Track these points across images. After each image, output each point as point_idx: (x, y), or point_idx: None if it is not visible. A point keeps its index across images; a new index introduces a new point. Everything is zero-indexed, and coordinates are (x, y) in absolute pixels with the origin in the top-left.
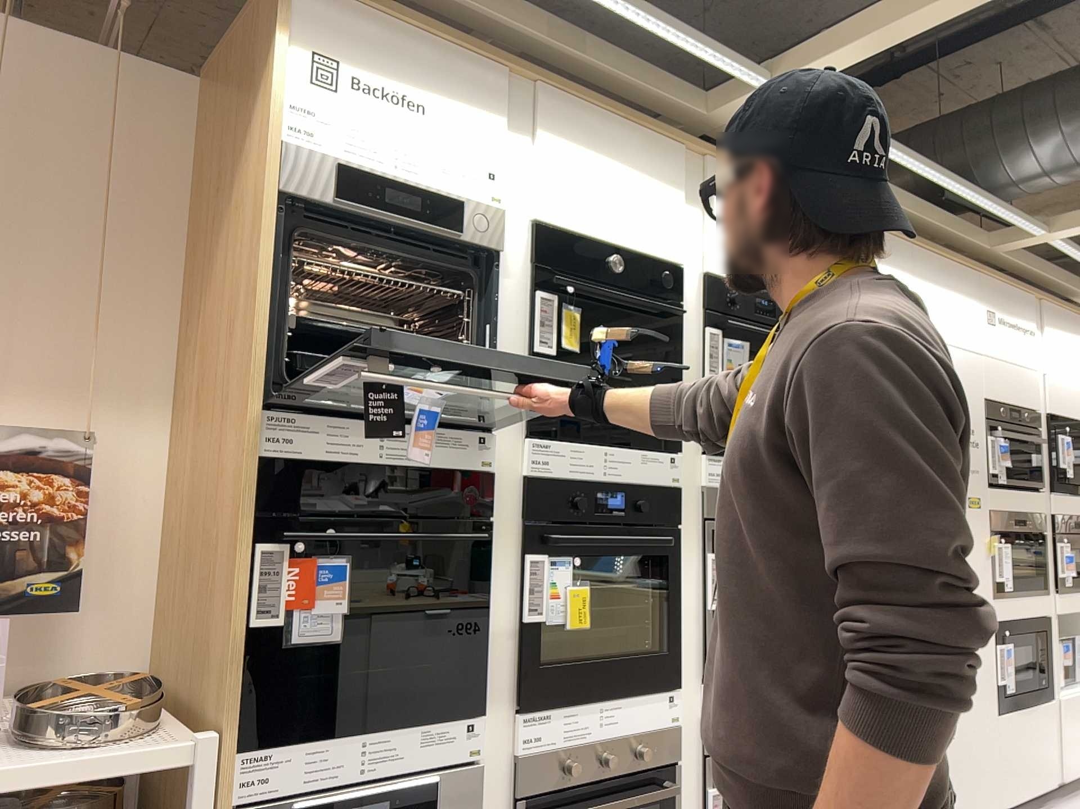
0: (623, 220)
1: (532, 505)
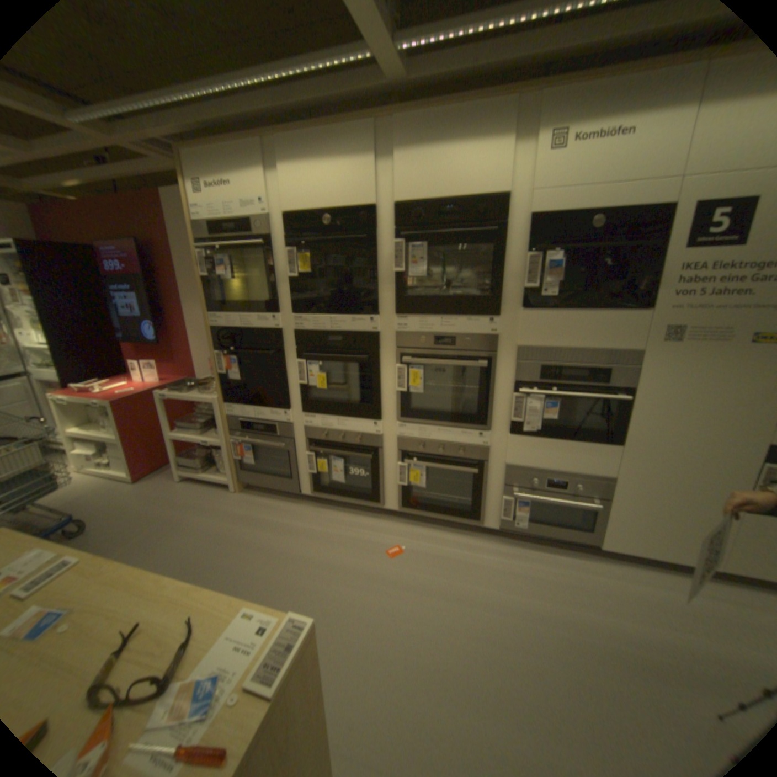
0: (332, 187)
1: (297, 344)
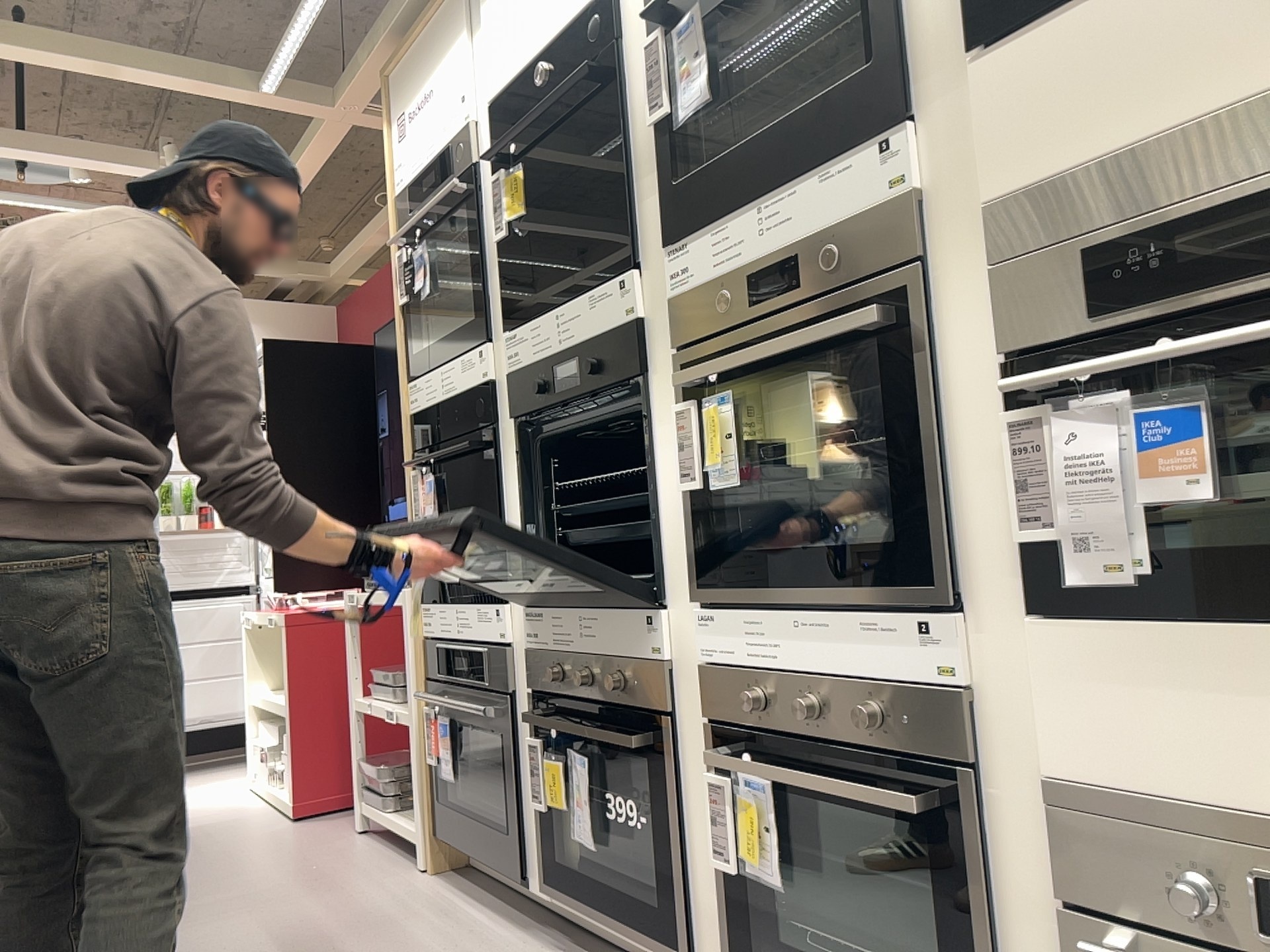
0: None
1: (511, 405)
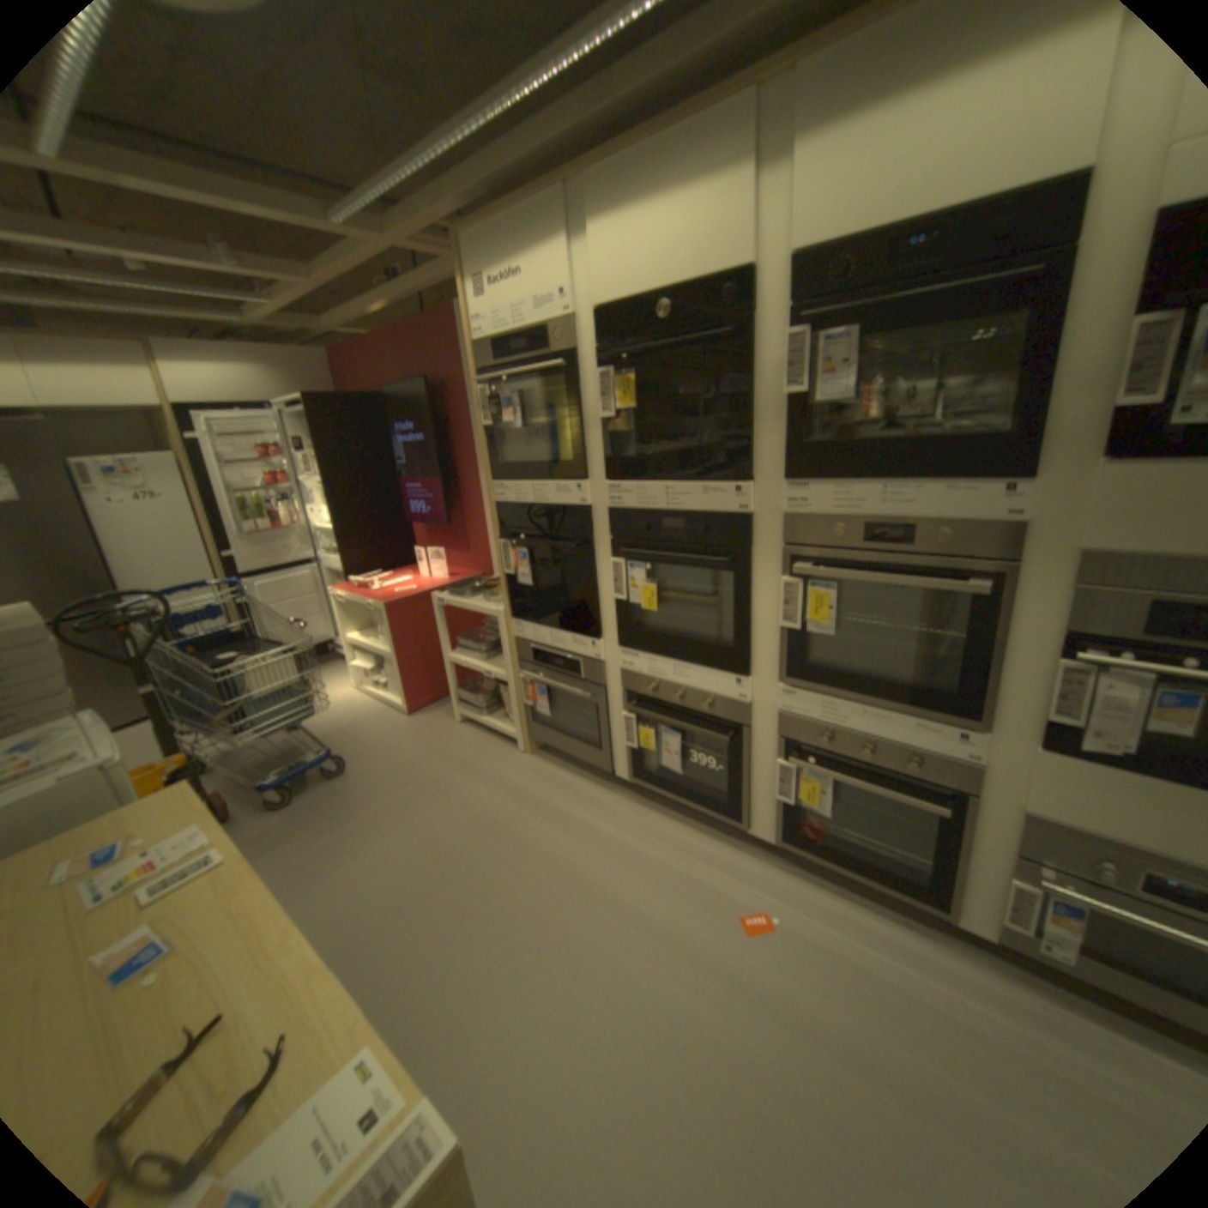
0: (673, 243)
1: (613, 532)
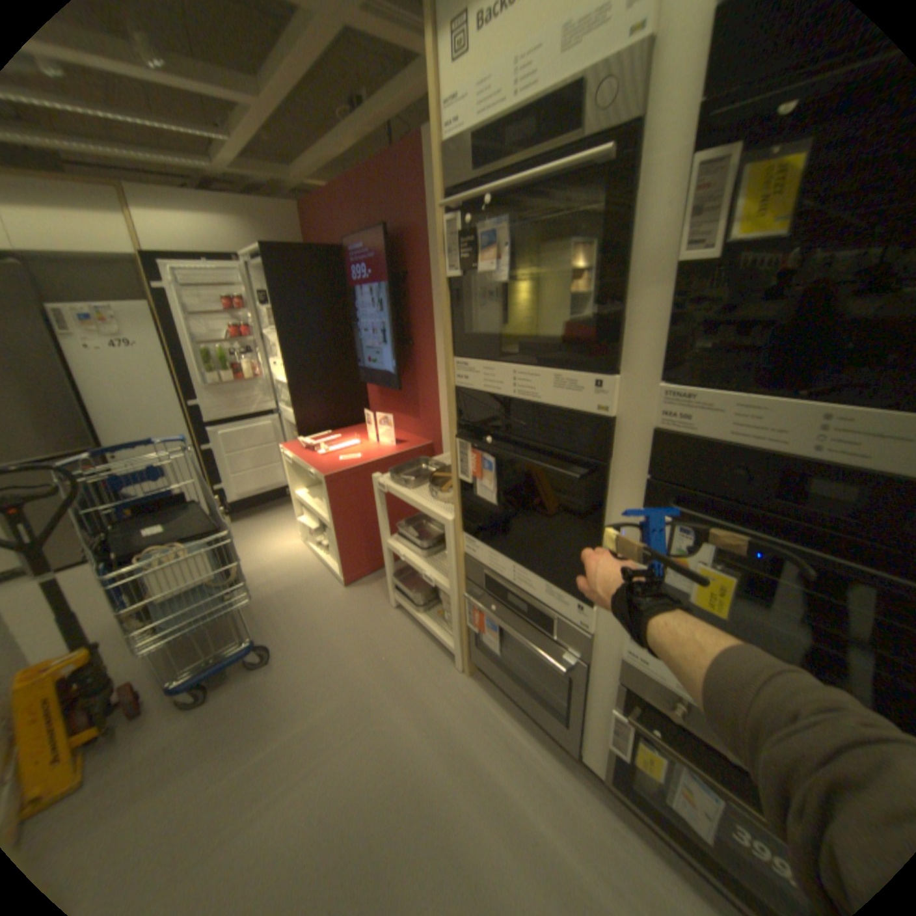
0: None
1: (659, 464)
